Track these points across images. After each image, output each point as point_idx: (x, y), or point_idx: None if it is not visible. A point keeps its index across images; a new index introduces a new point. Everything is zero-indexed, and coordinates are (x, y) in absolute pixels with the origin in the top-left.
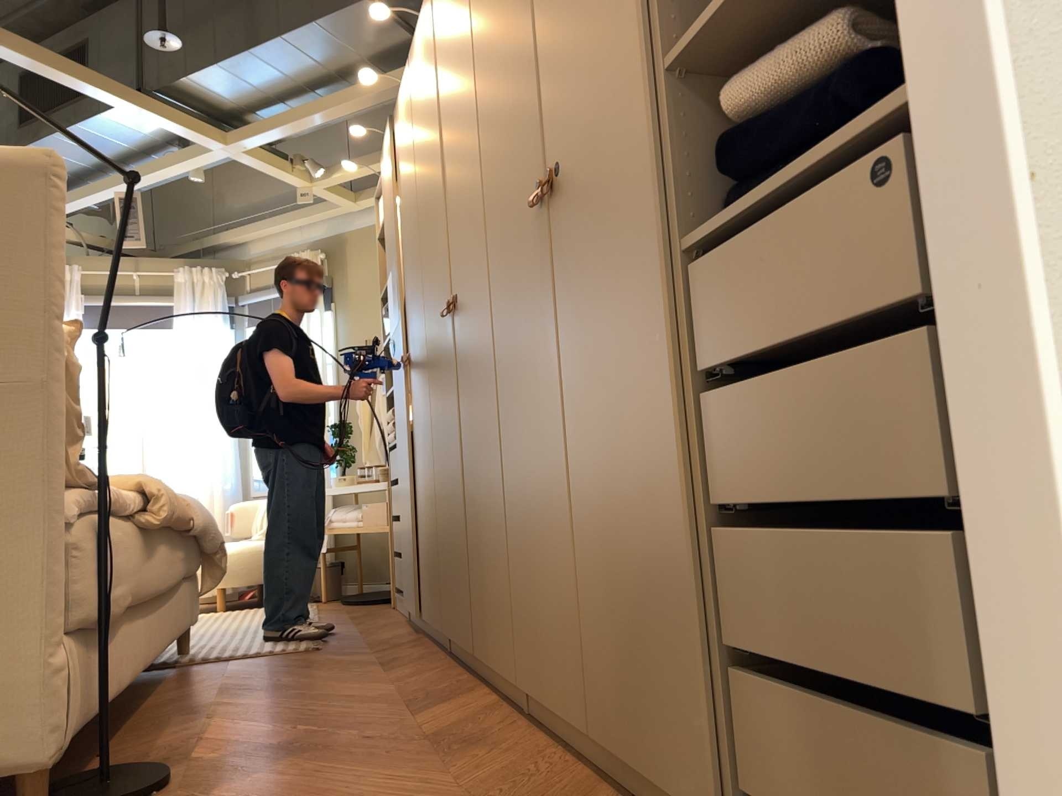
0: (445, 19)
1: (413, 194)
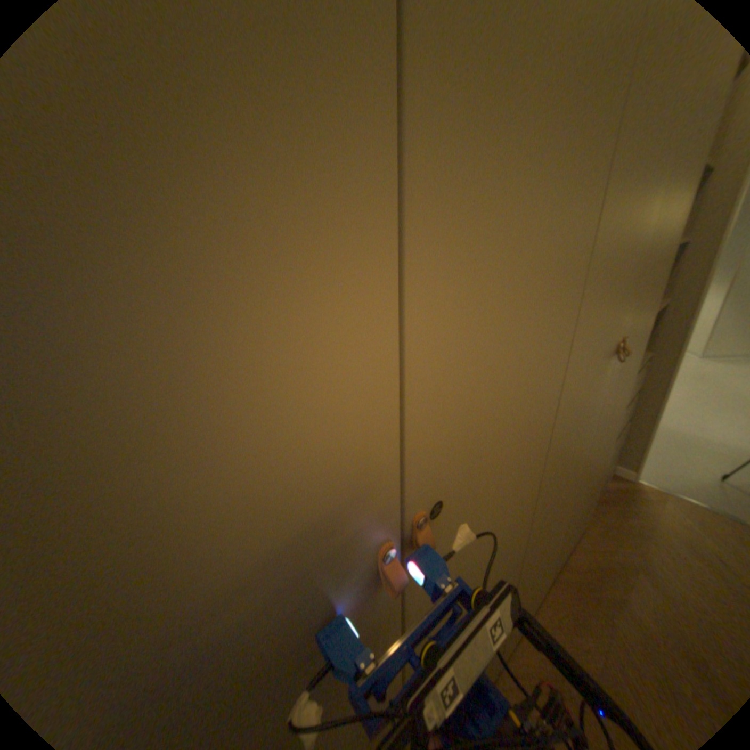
0: None
1: None
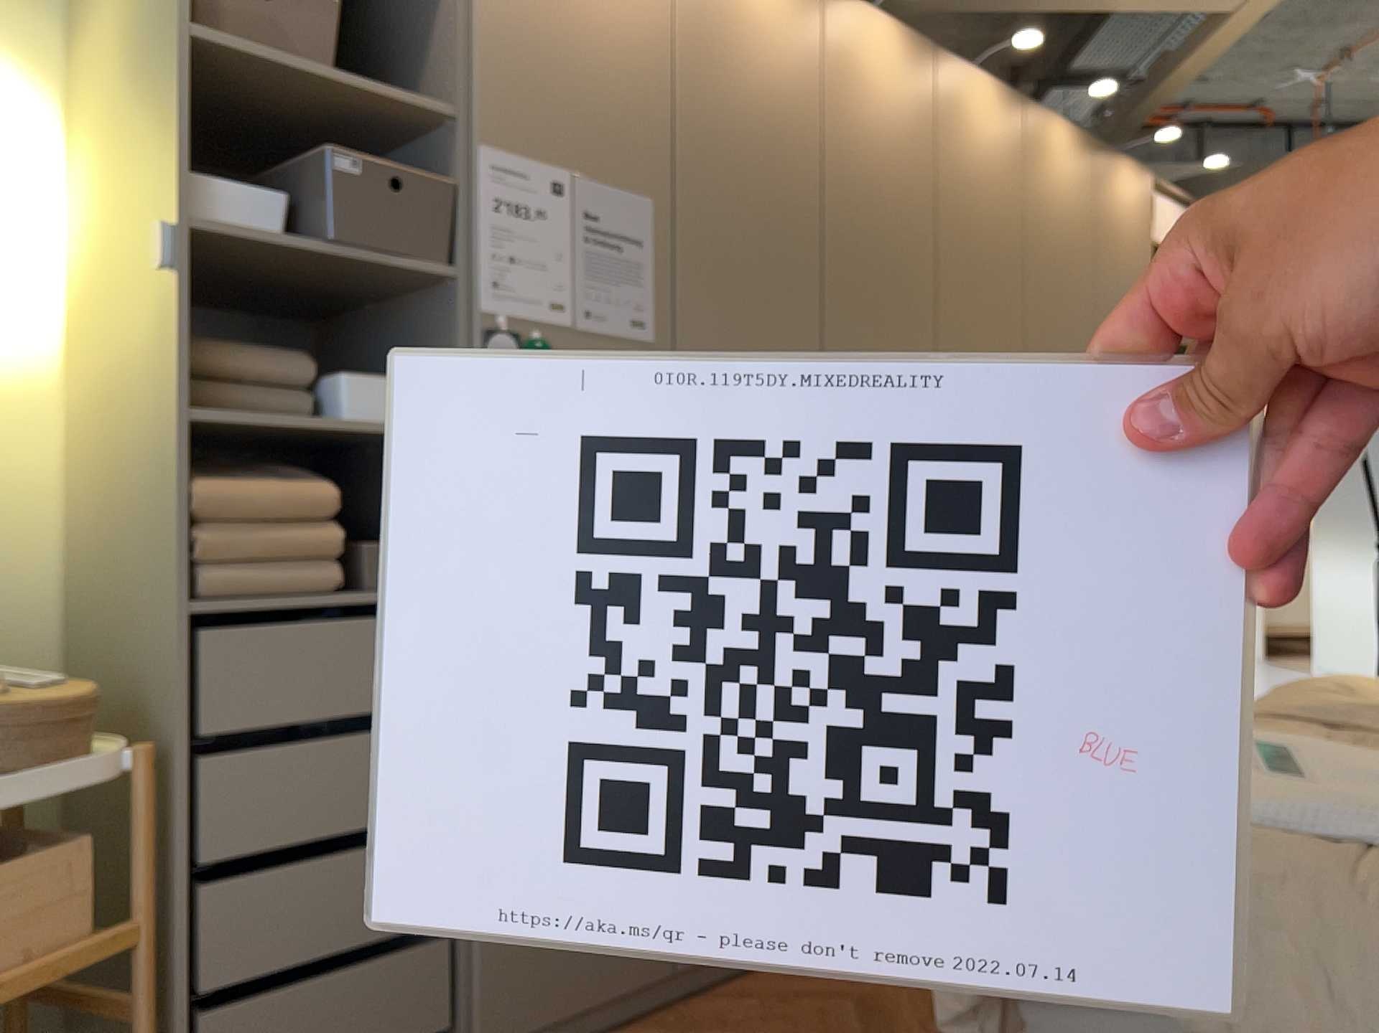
0: (960, 138)
1: (790, 184)
